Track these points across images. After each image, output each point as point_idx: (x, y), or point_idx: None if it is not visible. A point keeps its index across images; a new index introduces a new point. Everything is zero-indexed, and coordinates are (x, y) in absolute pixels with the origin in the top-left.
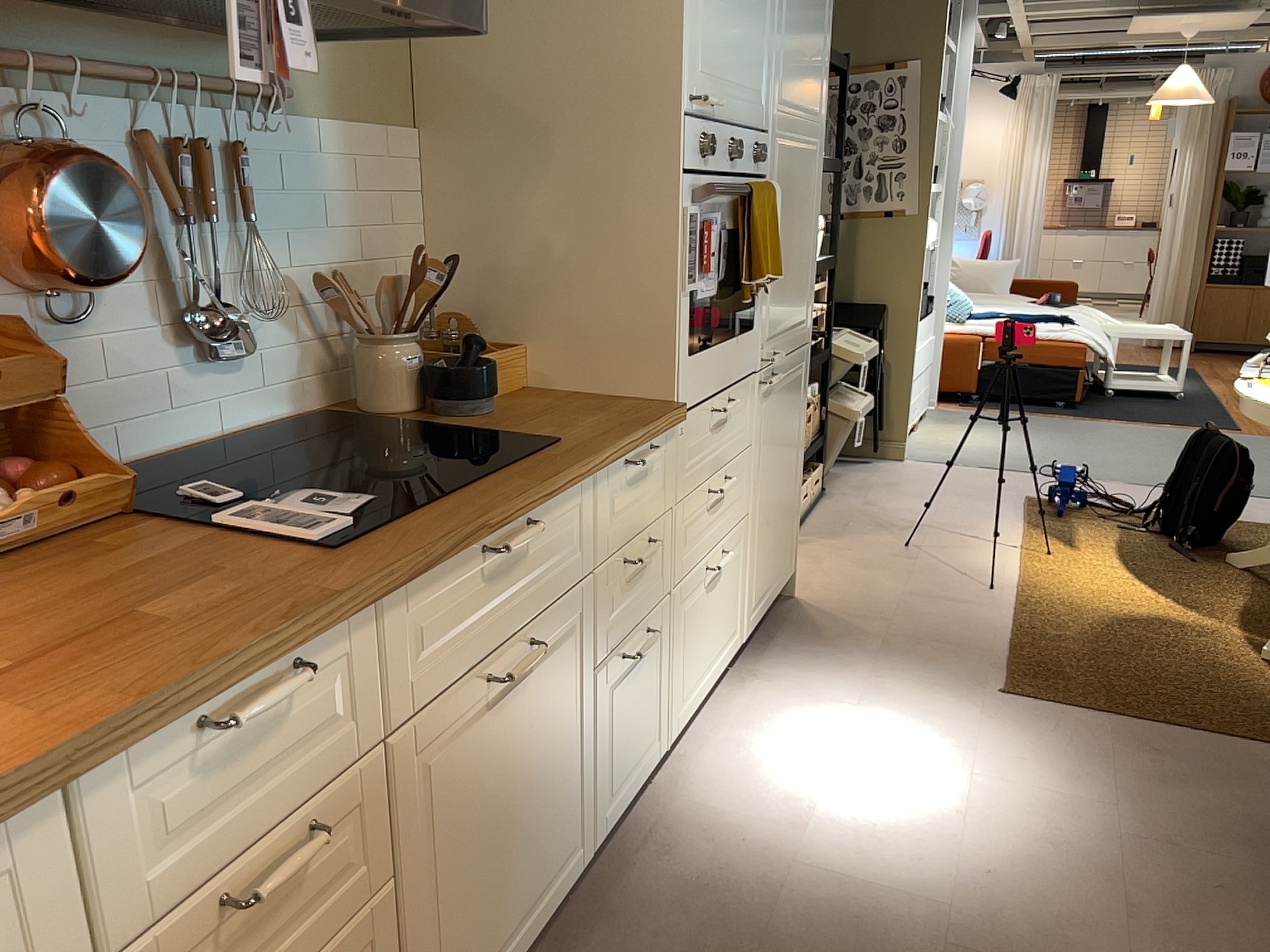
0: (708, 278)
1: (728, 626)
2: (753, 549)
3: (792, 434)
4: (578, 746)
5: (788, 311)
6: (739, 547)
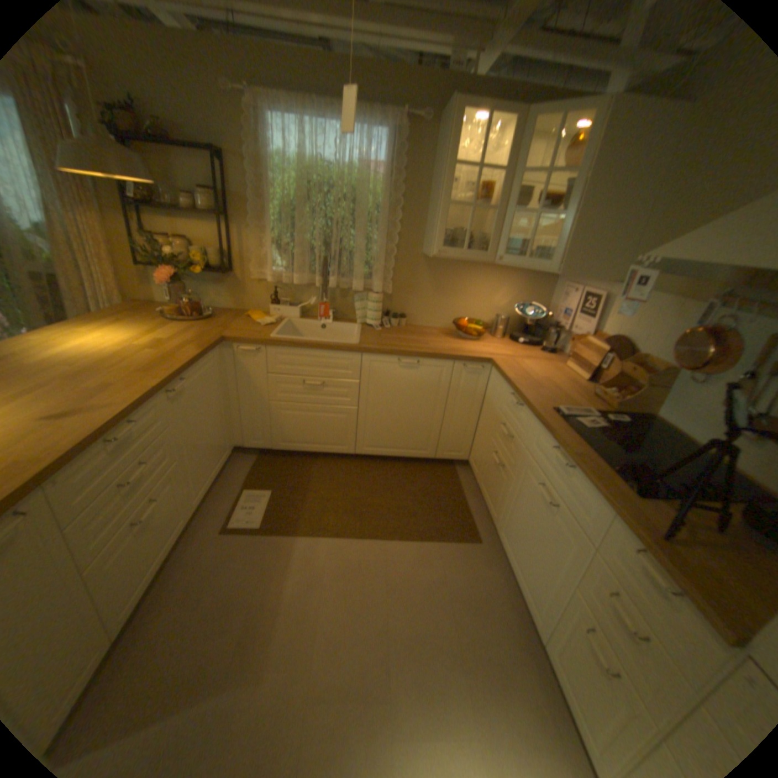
0: None
1: None
2: None
3: None
4: (558, 594)
5: None
6: None
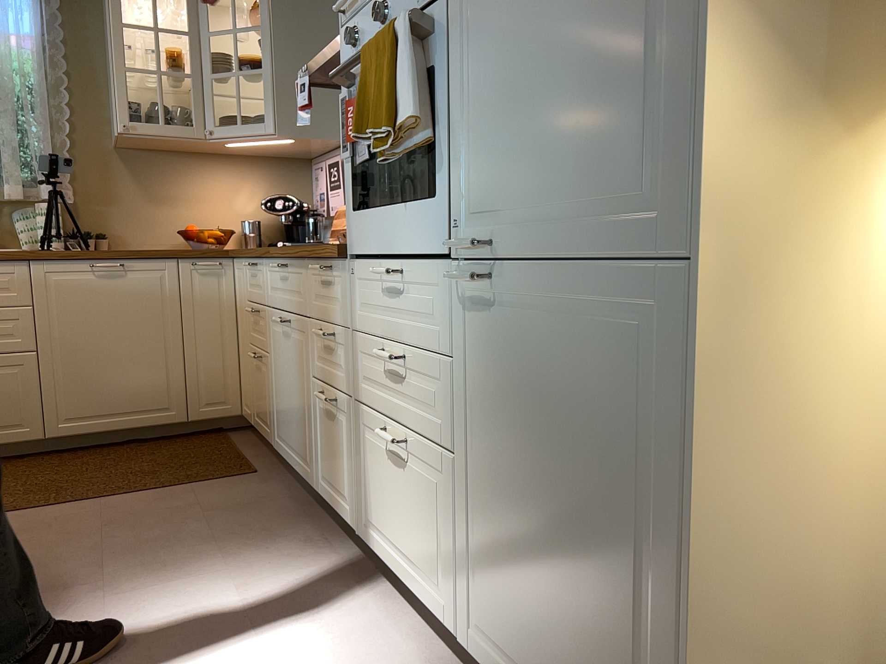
0: (363, 145)
1: (424, 556)
2: (467, 526)
3: (606, 456)
4: (308, 410)
5: (541, 176)
6: (441, 483)
